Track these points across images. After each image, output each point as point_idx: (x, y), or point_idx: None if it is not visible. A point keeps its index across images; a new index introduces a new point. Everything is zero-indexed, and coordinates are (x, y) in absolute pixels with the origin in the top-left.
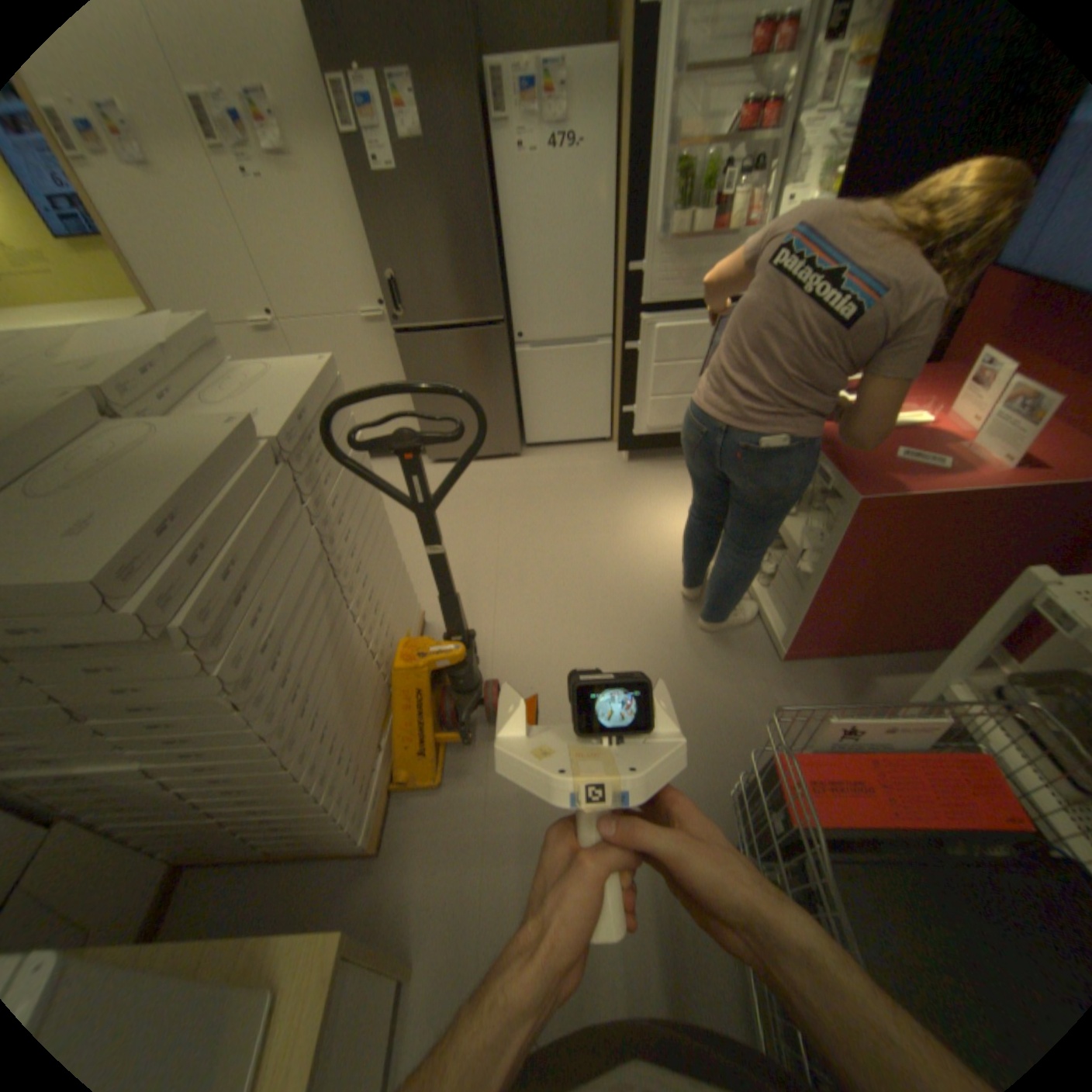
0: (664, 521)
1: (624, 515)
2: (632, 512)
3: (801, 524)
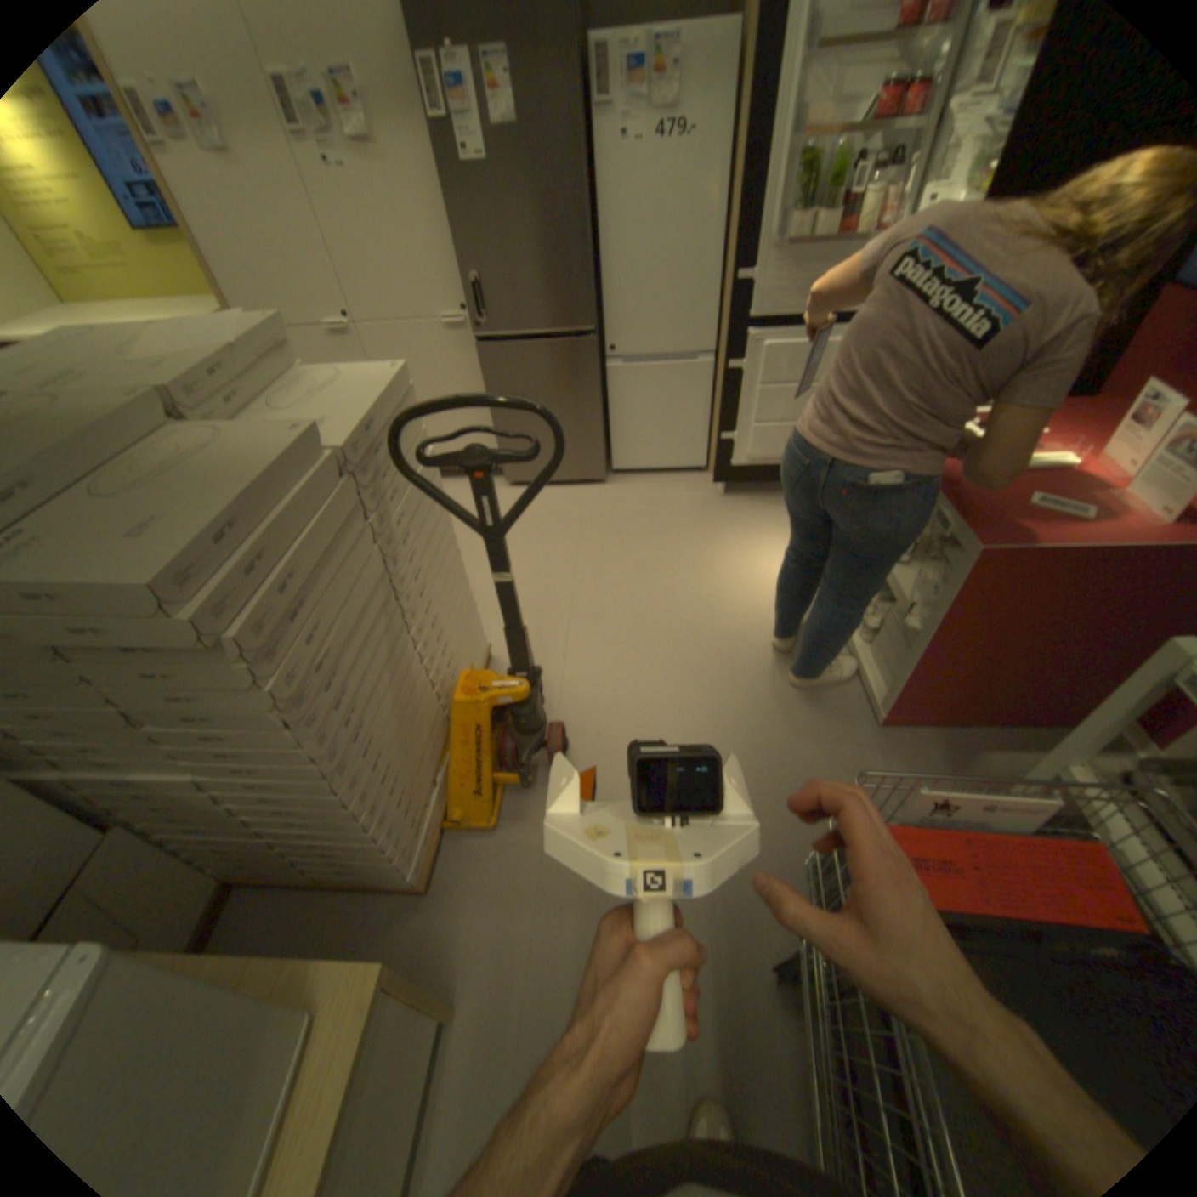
0: (759, 563)
1: (714, 553)
2: (723, 551)
3: (914, 574)
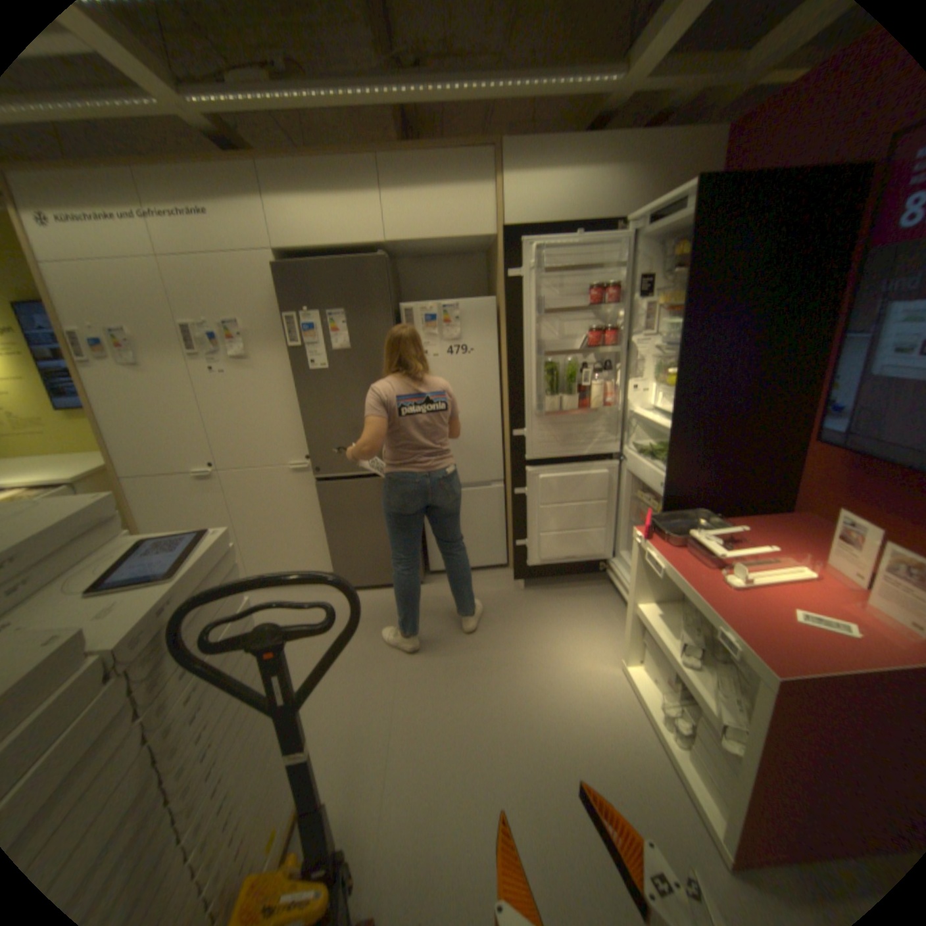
0: (564, 658)
1: (523, 650)
2: (531, 646)
3: (711, 683)
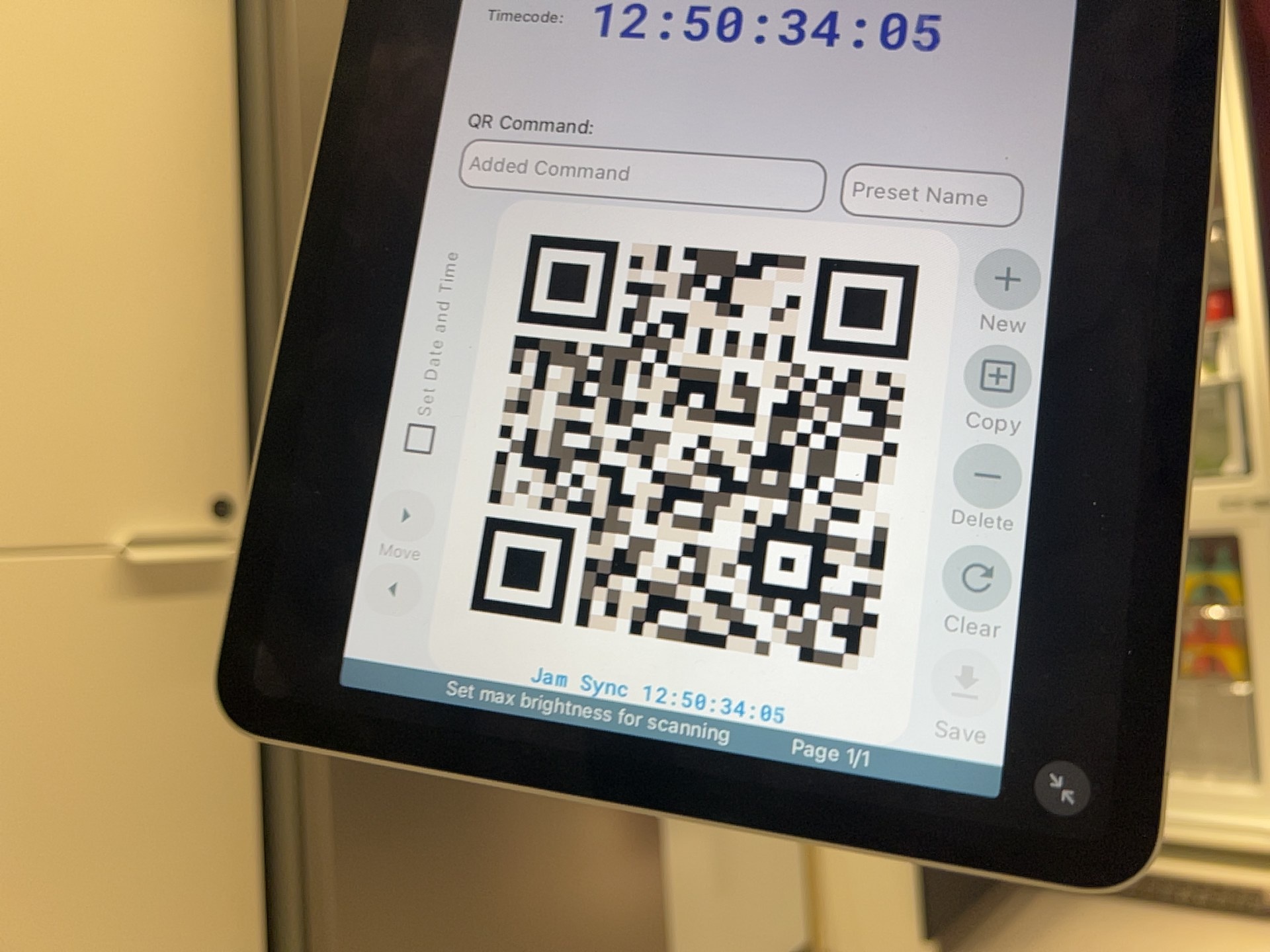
0: None
1: None
2: None
3: None
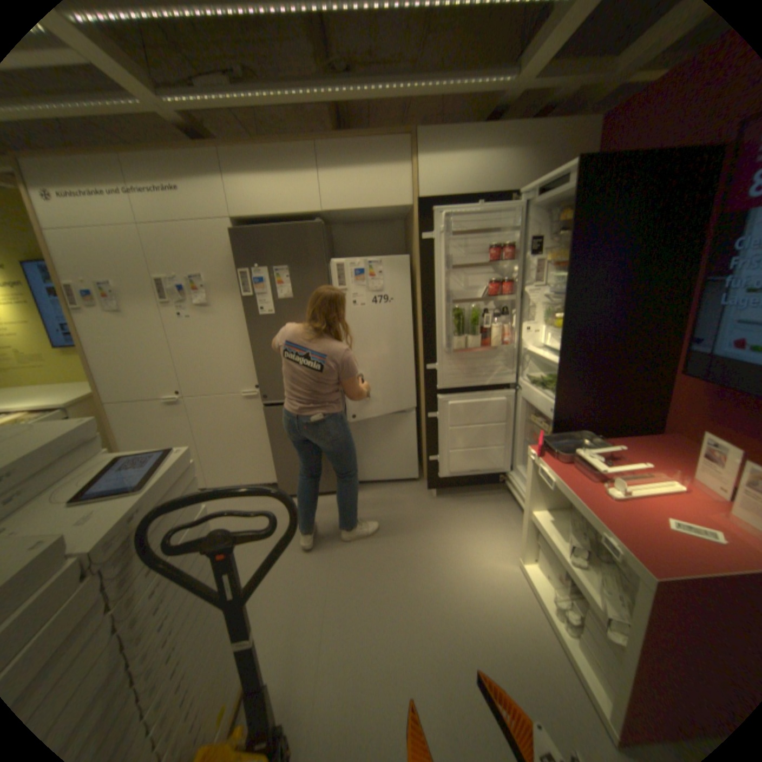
0: (470, 556)
1: (436, 549)
2: (442, 546)
3: (596, 580)
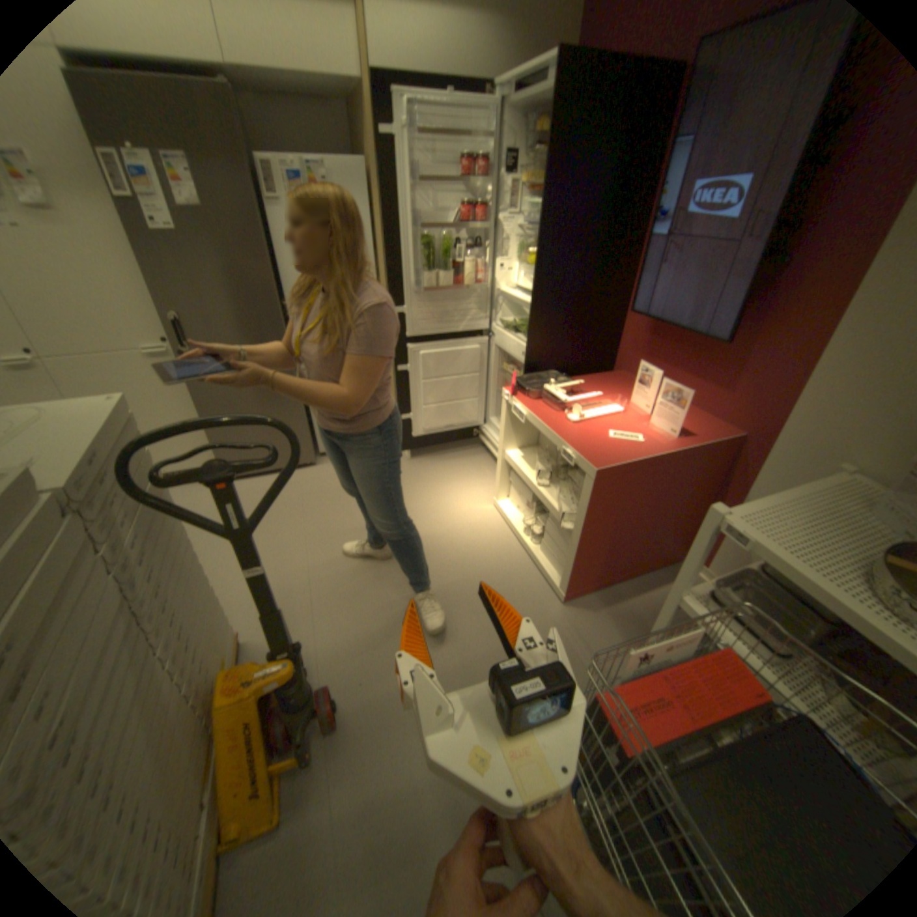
0: (449, 504)
1: (416, 503)
2: (422, 500)
3: (555, 493)
